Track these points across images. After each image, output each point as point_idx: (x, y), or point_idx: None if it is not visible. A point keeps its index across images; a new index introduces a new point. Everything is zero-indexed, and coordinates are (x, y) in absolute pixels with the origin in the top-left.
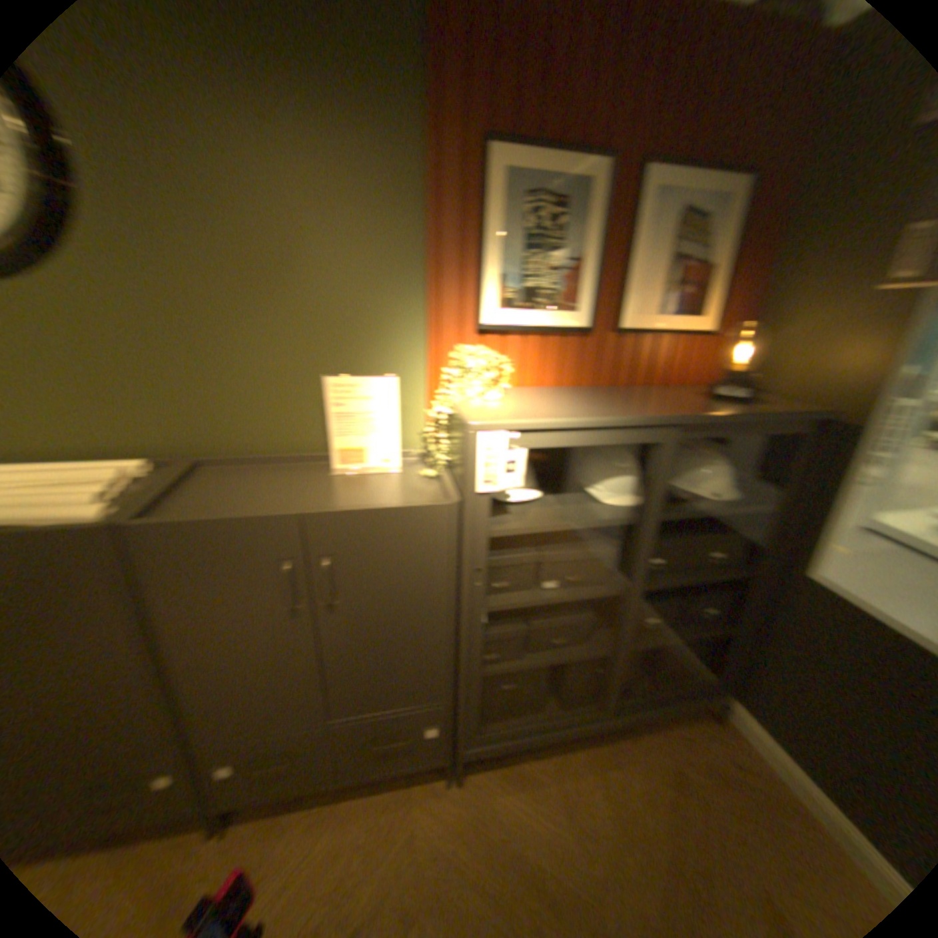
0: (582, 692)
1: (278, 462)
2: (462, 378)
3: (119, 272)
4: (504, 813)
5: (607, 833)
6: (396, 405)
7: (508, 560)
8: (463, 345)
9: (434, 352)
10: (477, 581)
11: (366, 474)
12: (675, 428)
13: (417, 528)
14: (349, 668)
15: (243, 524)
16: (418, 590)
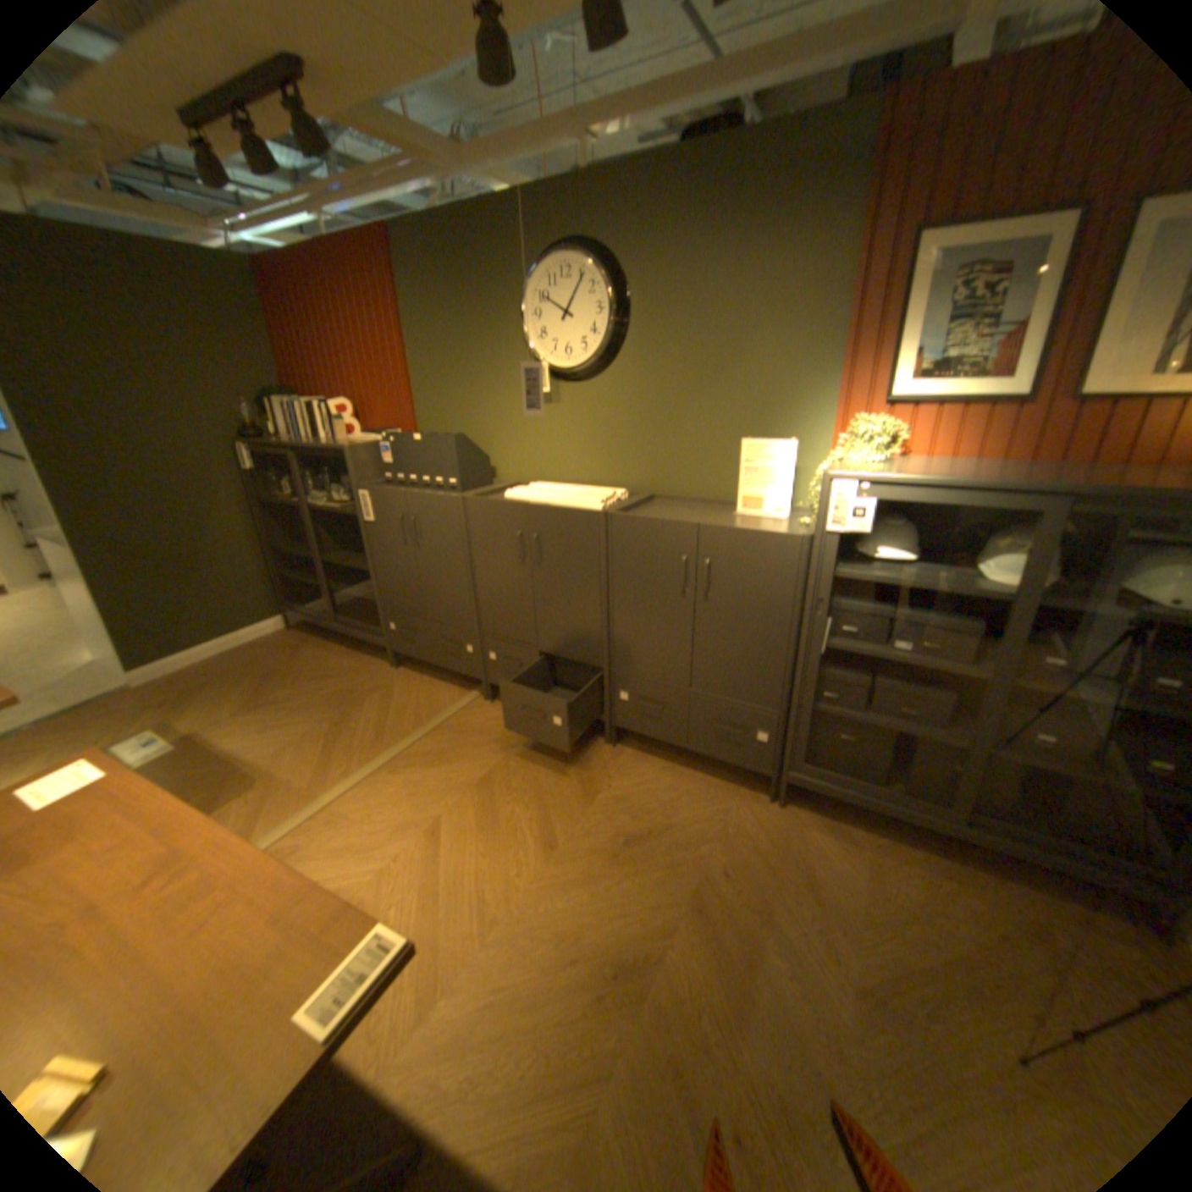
0: (936, 790)
1: (703, 504)
2: (853, 443)
3: (640, 373)
4: (812, 842)
5: (908, 908)
6: (795, 466)
7: (861, 610)
8: (870, 415)
9: (843, 423)
10: (820, 612)
11: (760, 519)
12: (1068, 499)
13: (775, 552)
14: (711, 652)
15: (667, 526)
16: (769, 604)
